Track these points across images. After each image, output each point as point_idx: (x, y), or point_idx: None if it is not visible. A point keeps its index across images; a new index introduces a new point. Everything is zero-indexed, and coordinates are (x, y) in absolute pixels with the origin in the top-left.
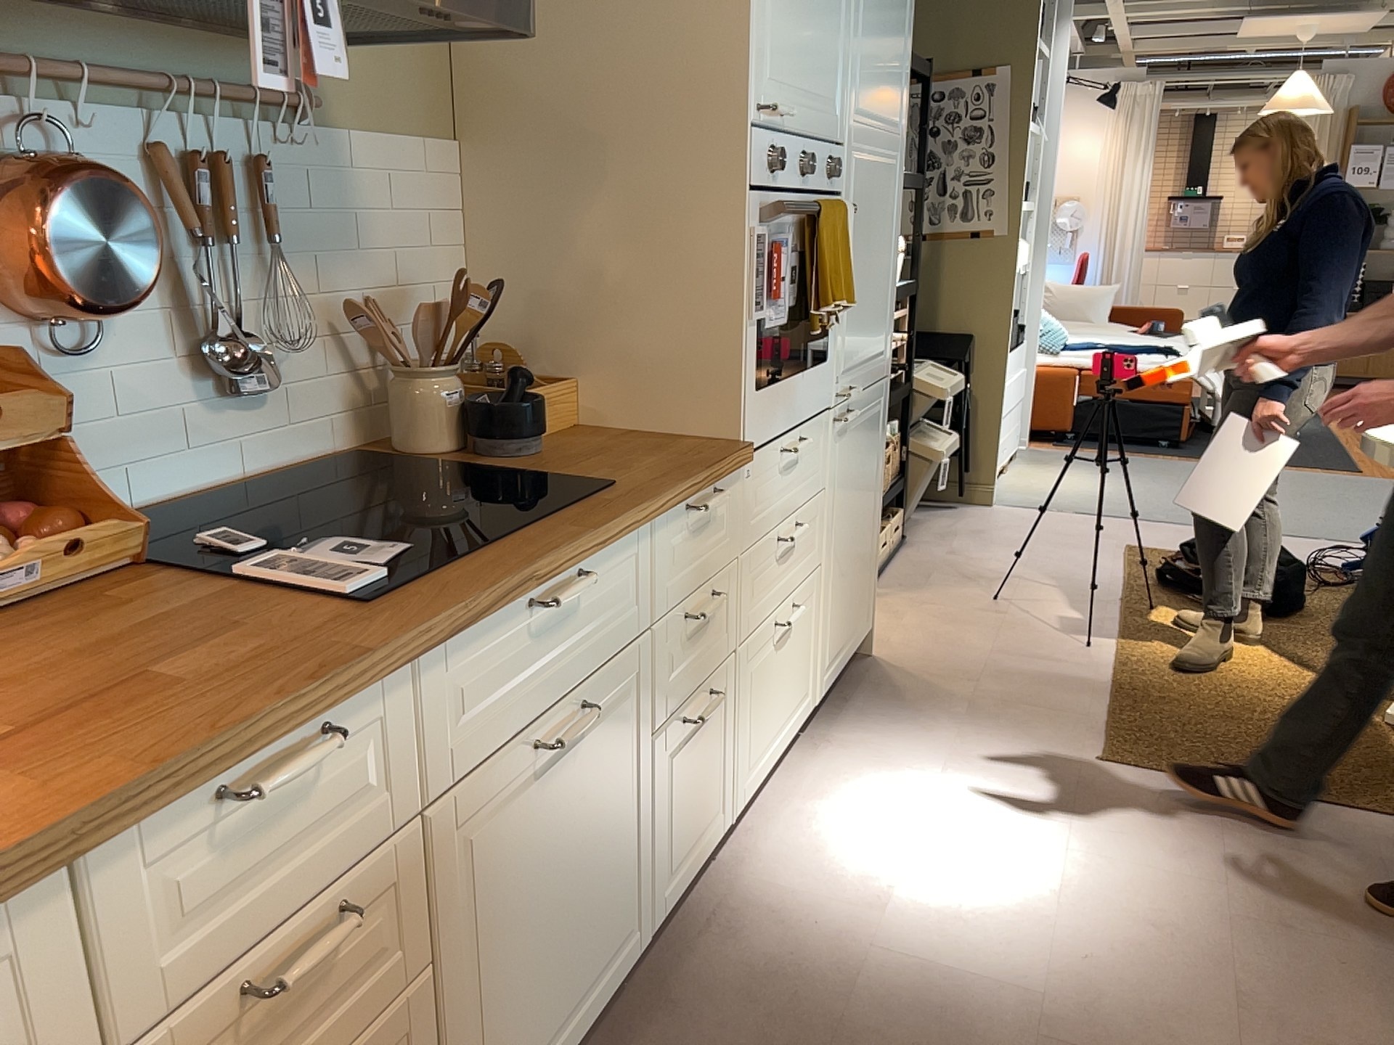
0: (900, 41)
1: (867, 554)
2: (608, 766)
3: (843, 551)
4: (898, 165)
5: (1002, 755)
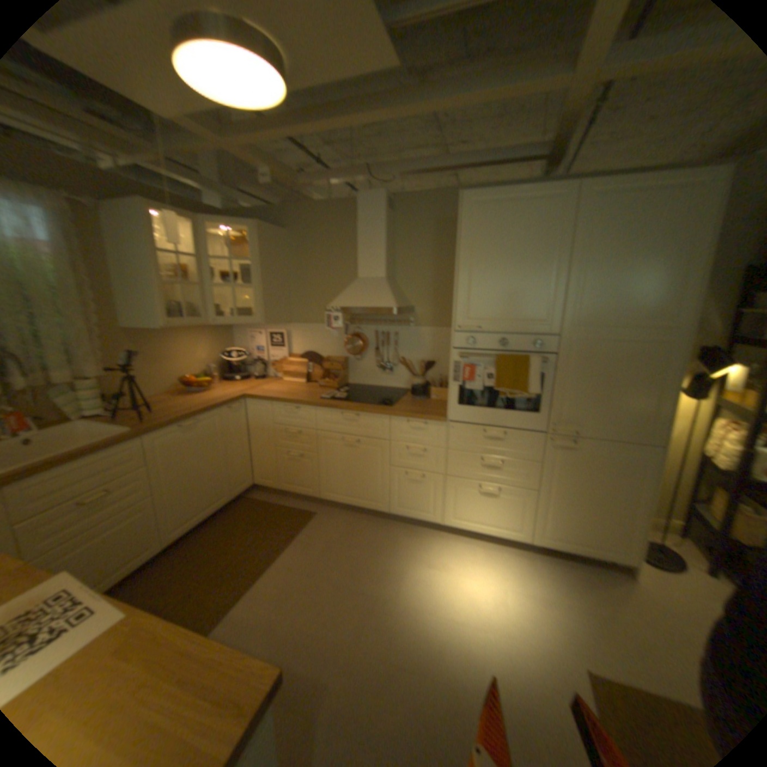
0: (665, 283)
1: (620, 524)
2: (370, 460)
3: (570, 501)
4: (674, 343)
5: (562, 626)
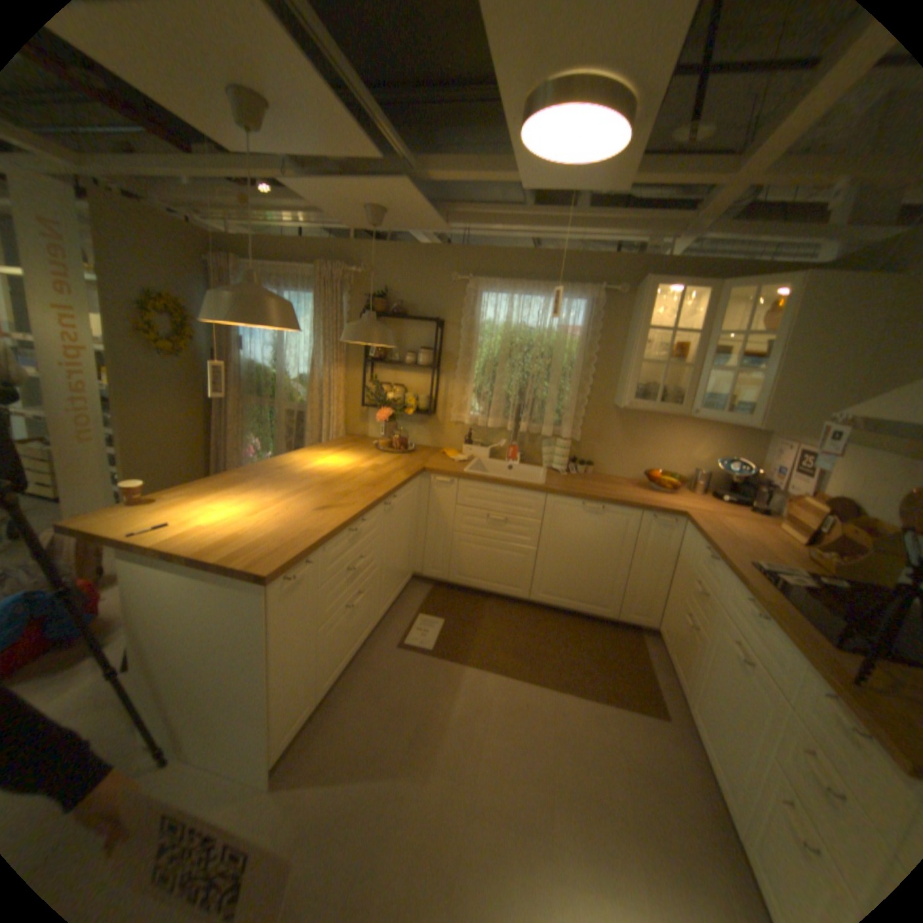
0: None
1: None
2: (755, 715)
3: None
4: None
5: None
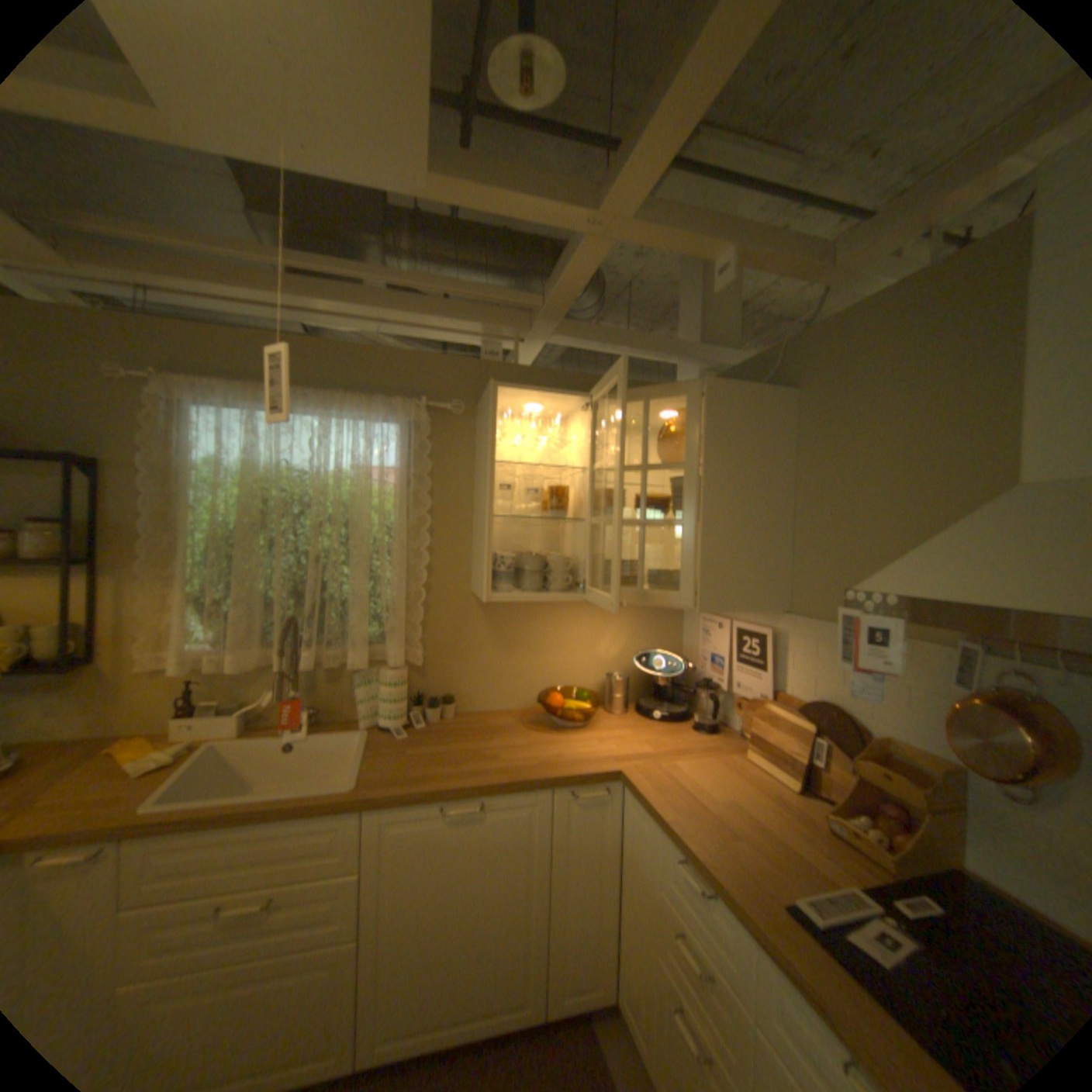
0: None
1: None
2: None
3: None
4: None
5: None
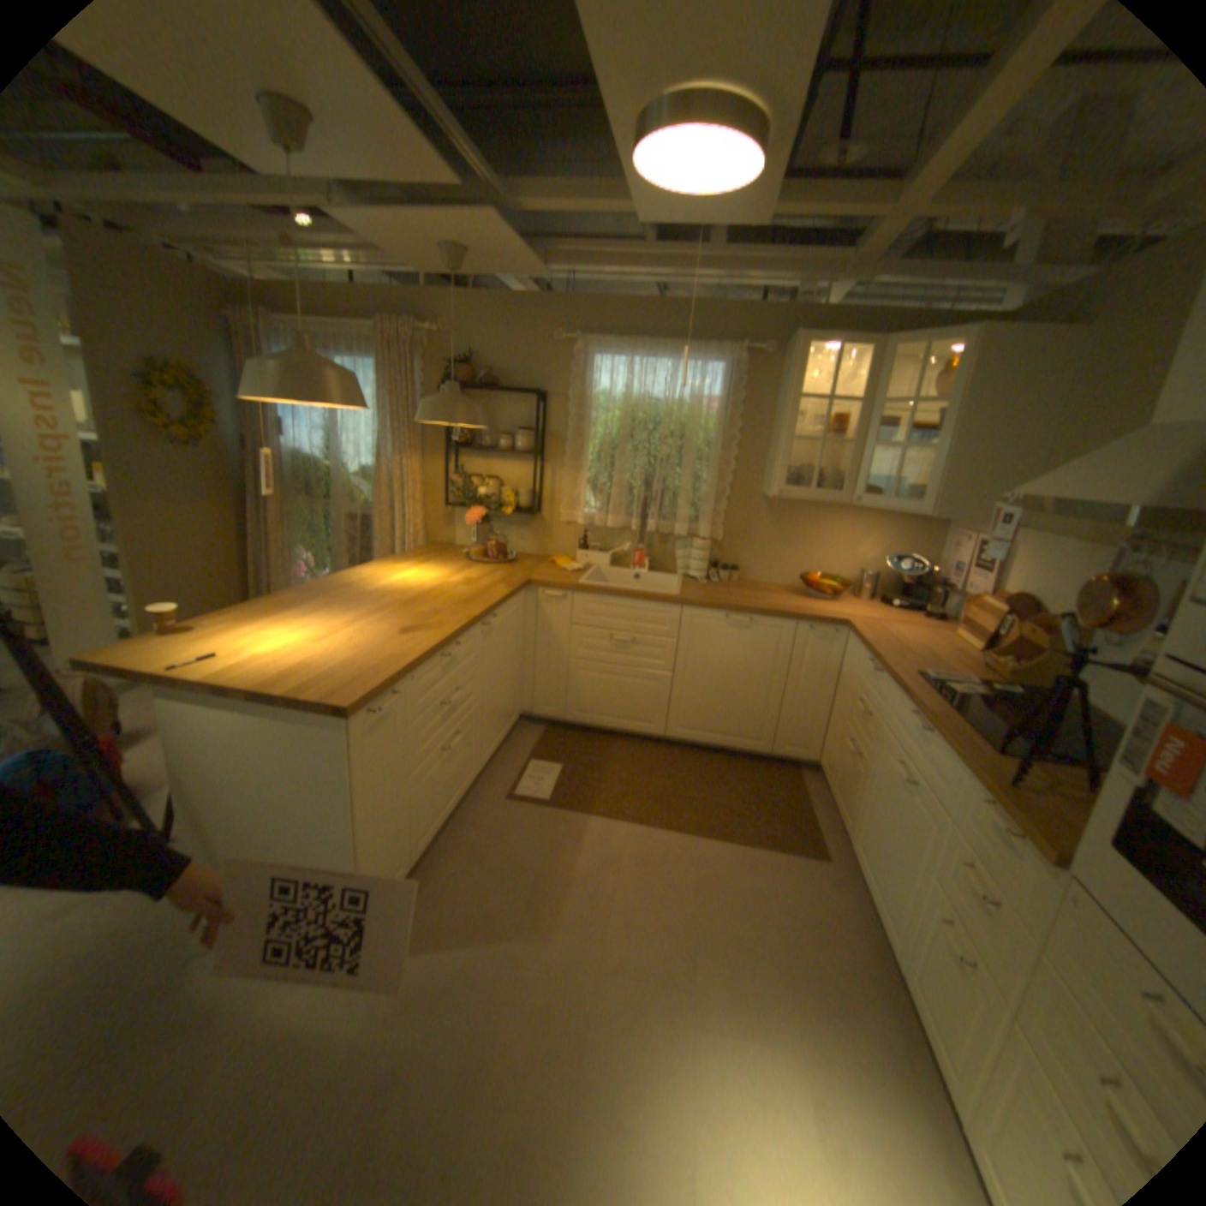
0: None
1: None
2: (917, 836)
3: None
4: None
5: None
